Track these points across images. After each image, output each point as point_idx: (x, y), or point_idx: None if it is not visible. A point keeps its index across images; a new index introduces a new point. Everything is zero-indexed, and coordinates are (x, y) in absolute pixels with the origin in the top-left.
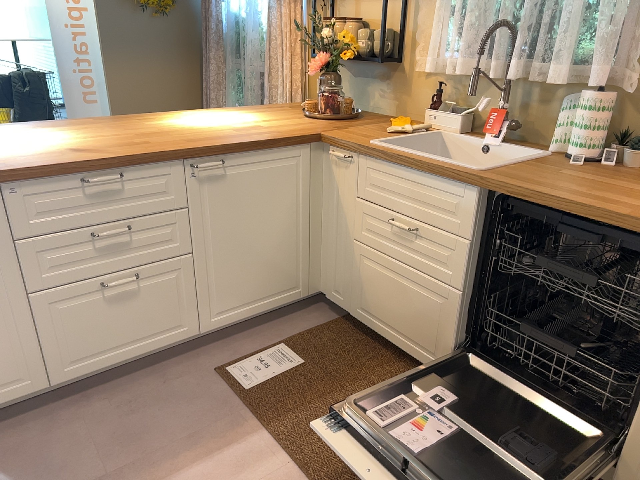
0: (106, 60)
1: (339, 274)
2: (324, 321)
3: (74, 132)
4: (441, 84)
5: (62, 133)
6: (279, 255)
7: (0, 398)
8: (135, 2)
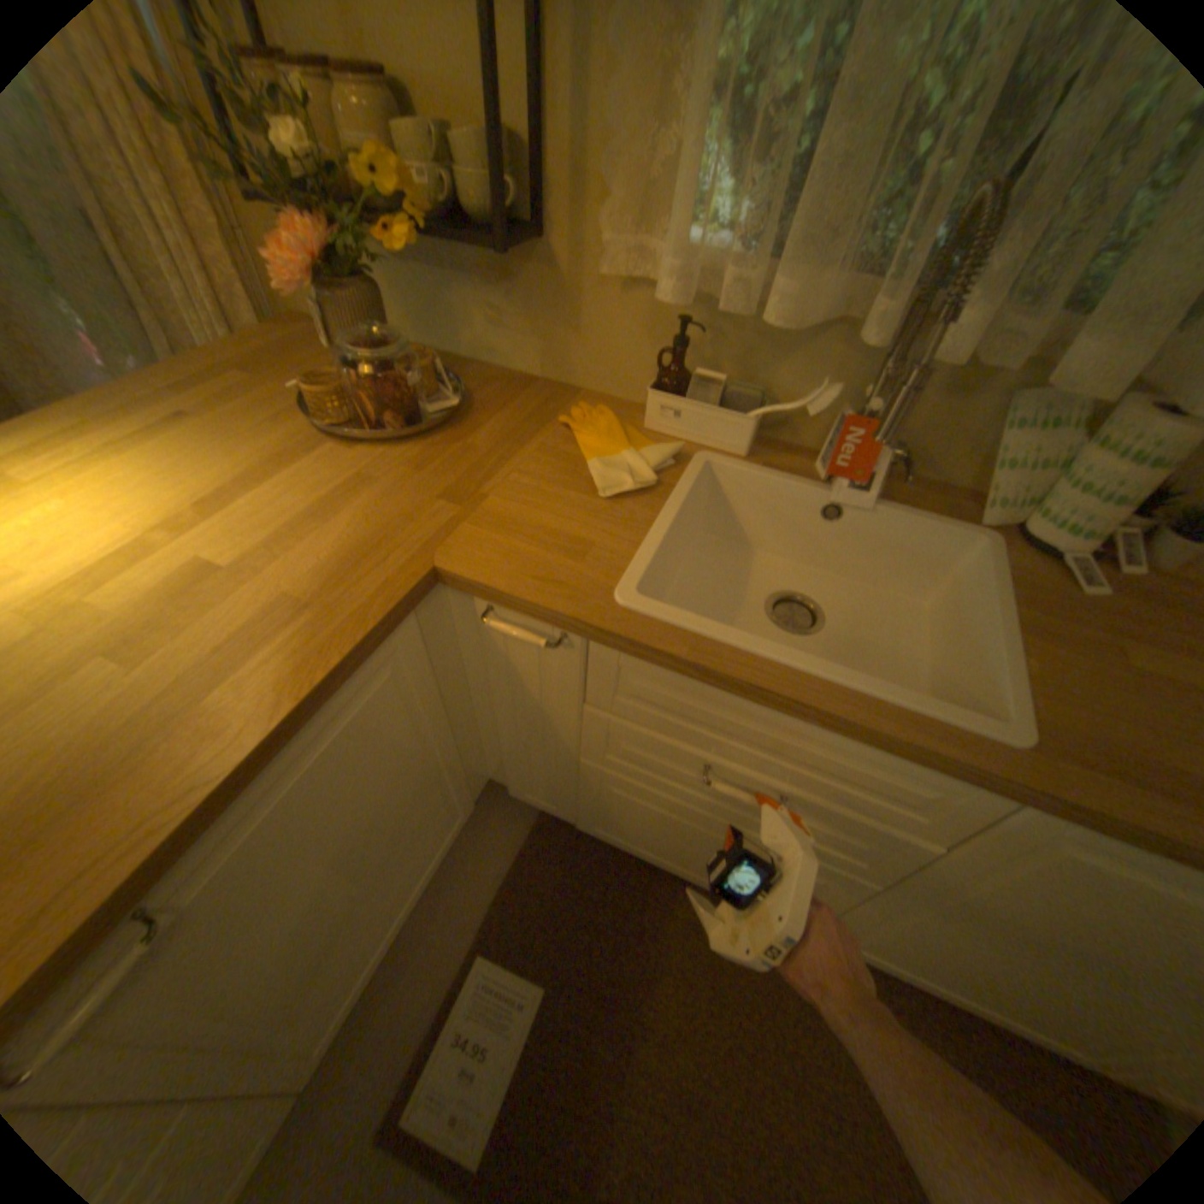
0: None
1: (542, 783)
2: (522, 836)
3: None
4: (690, 320)
5: None
6: (412, 832)
7: None
8: None
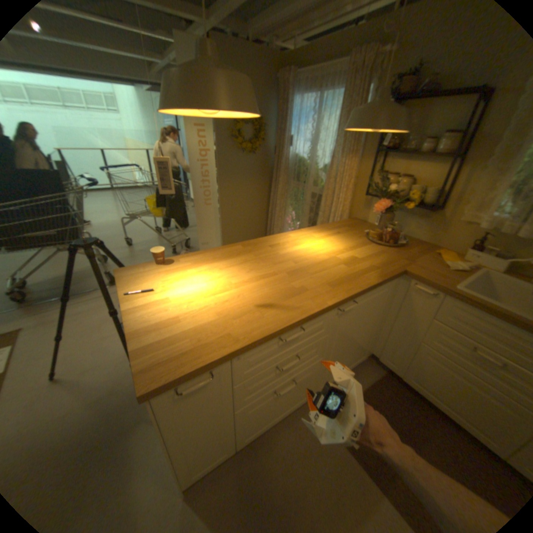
0: (218, 181)
1: (398, 354)
2: (379, 377)
3: (241, 267)
4: (489, 233)
5: (234, 270)
6: (362, 343)
7: (209, 470)
8: (238, 146)
